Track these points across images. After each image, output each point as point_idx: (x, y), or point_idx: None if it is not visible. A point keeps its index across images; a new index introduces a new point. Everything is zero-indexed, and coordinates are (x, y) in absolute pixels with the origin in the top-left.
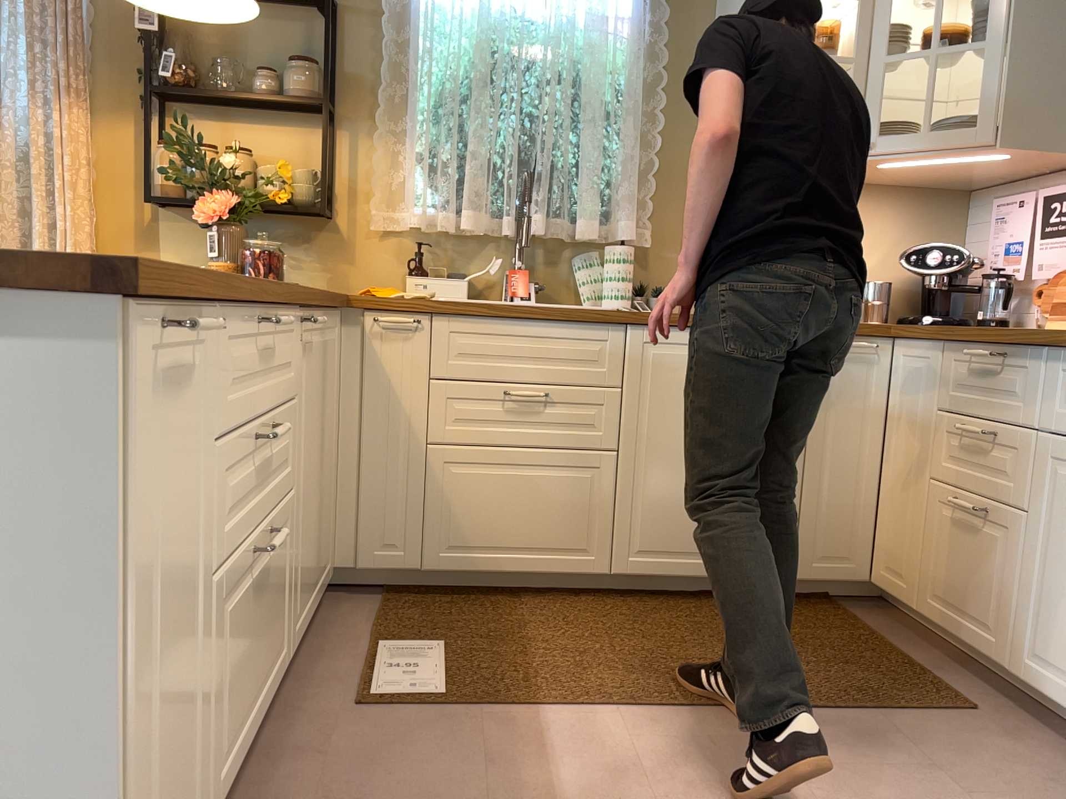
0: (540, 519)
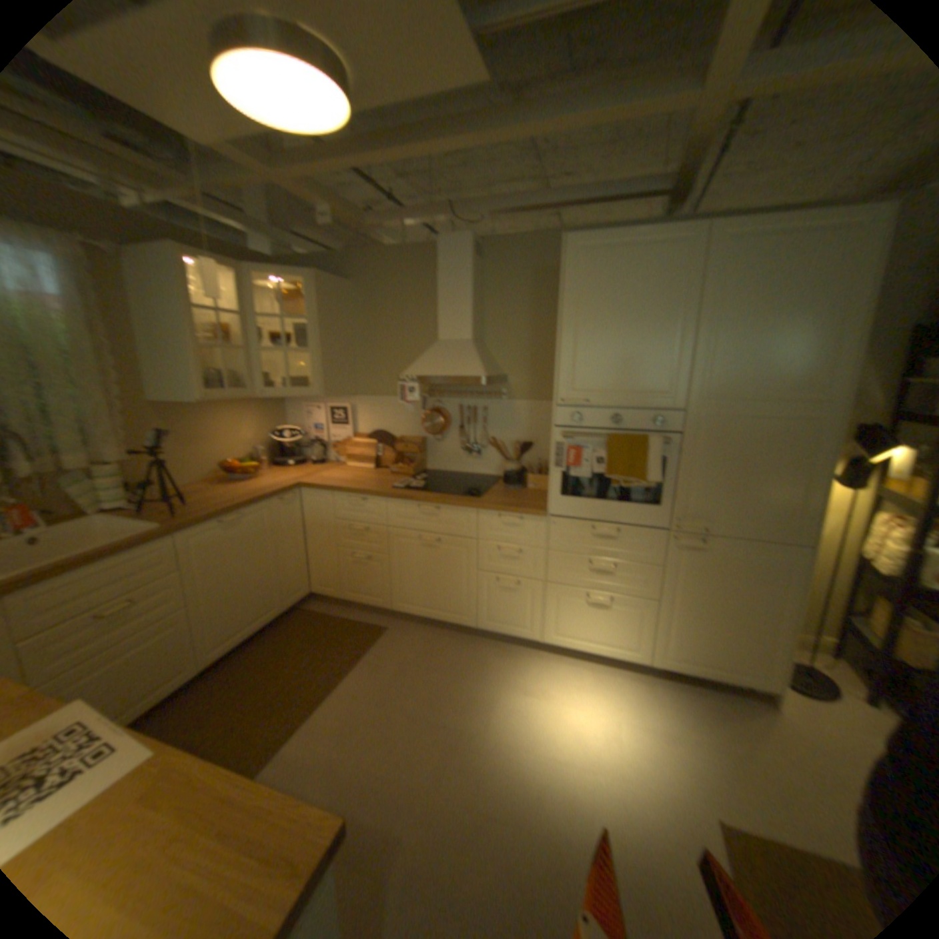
0: (147, 678)
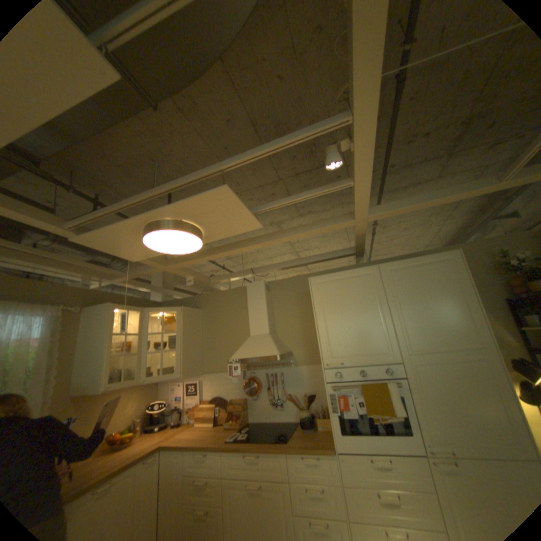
0: None
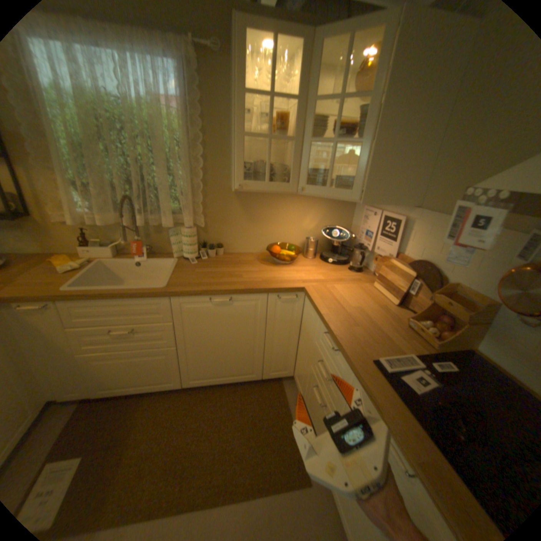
0: (142, 375)
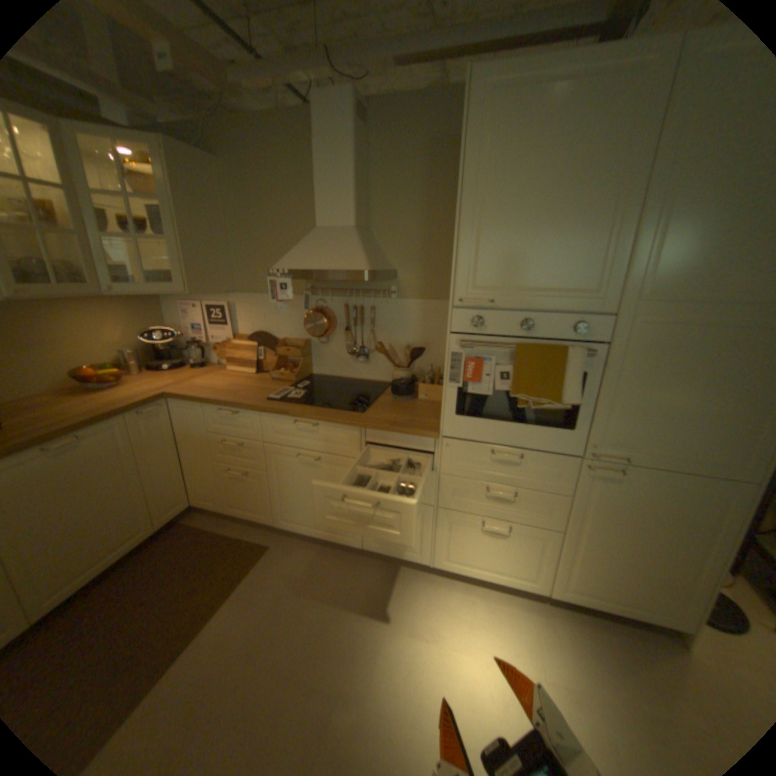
0: None
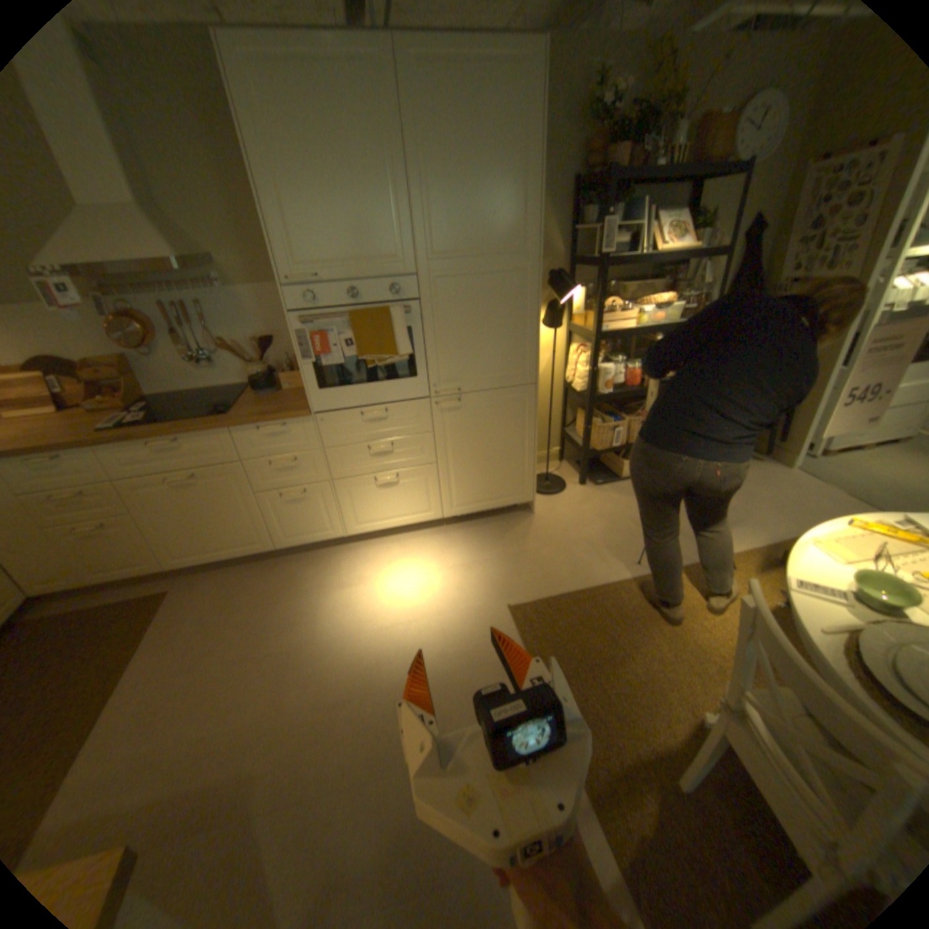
0: None
